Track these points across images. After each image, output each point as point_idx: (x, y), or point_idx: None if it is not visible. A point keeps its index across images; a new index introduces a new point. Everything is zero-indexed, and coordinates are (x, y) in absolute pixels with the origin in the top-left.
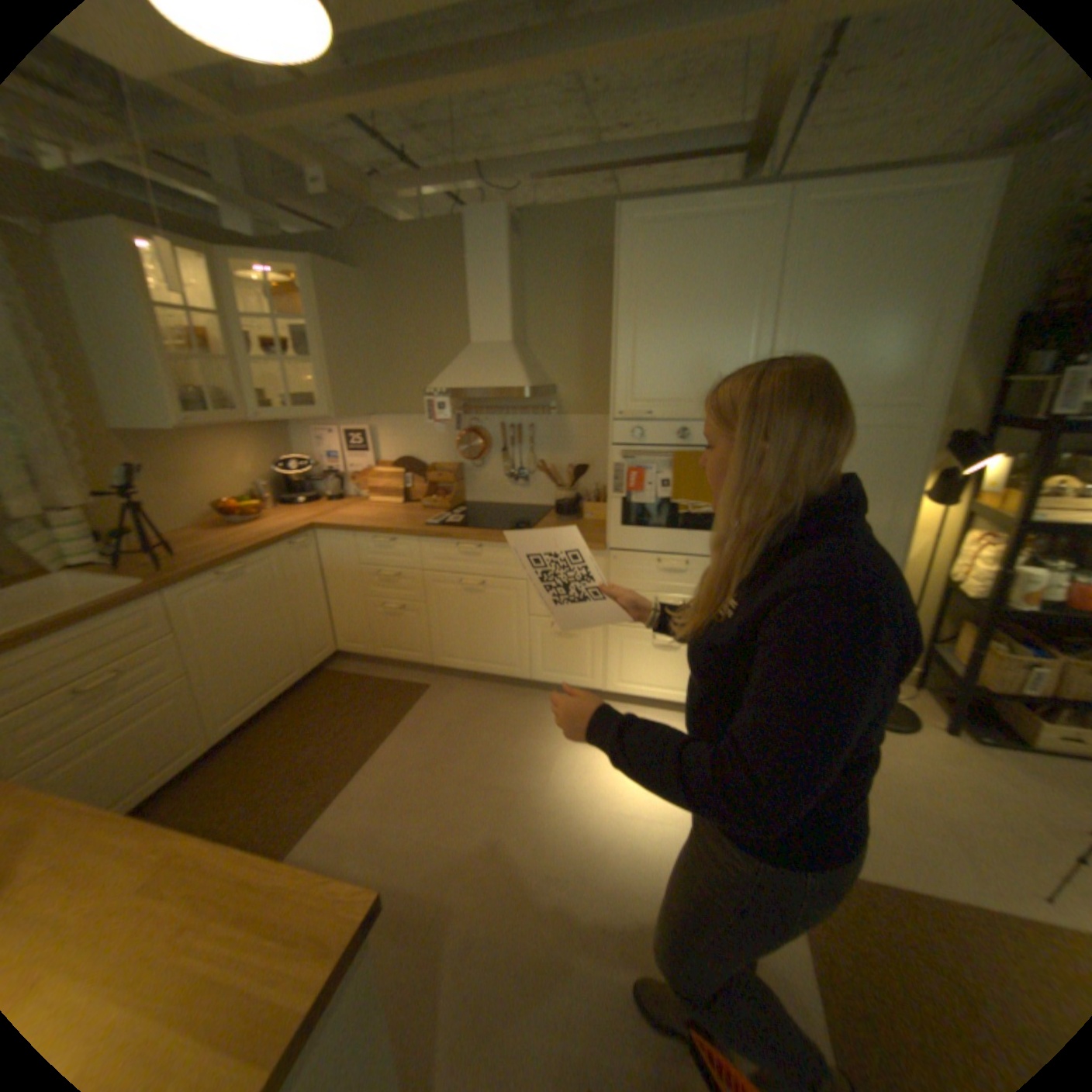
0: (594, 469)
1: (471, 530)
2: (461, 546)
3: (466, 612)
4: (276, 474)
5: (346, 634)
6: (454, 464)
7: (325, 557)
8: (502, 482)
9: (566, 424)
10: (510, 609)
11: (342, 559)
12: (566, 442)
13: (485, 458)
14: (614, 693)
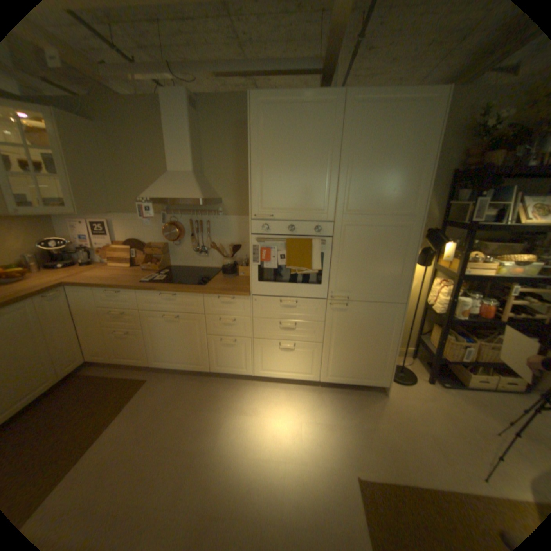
0: (245, 247)
1: (168, 284)
2: (161, 295)
3: (167, 334)
4: (40, 249)
5: (89, 351)
6: (161, 243)
7: (71, 304)
8: (191, 254)
9: (228, 221)
10: (194, 331)
11: (83, 304)
12: (228, 231)
13: (180, 239)
14: (258, 376)
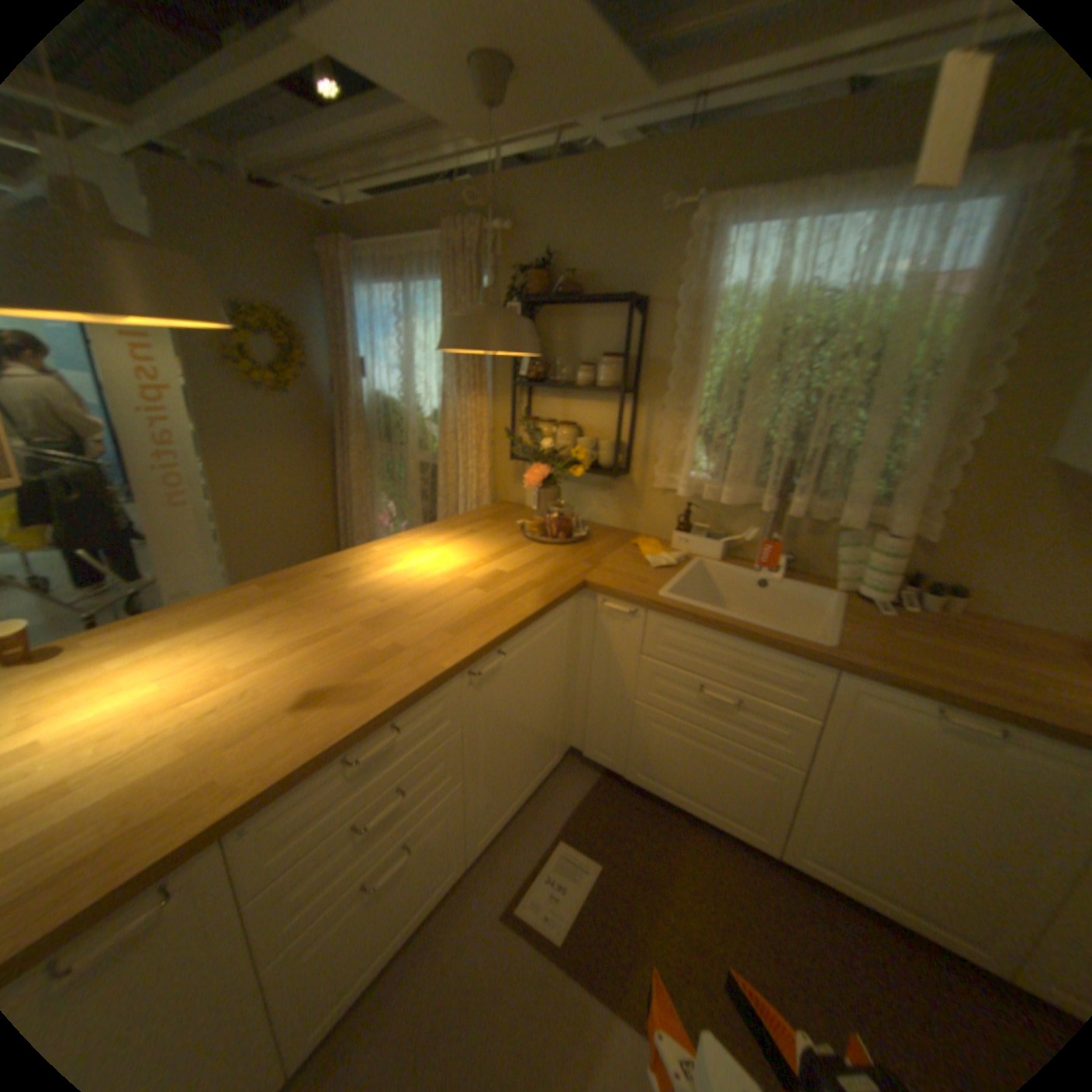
0: None
1: None
2: None
3: None
4: None
5: None
6: None
7: None
8: None
9: None
10: None
11: None
12: None
13: None
14: None
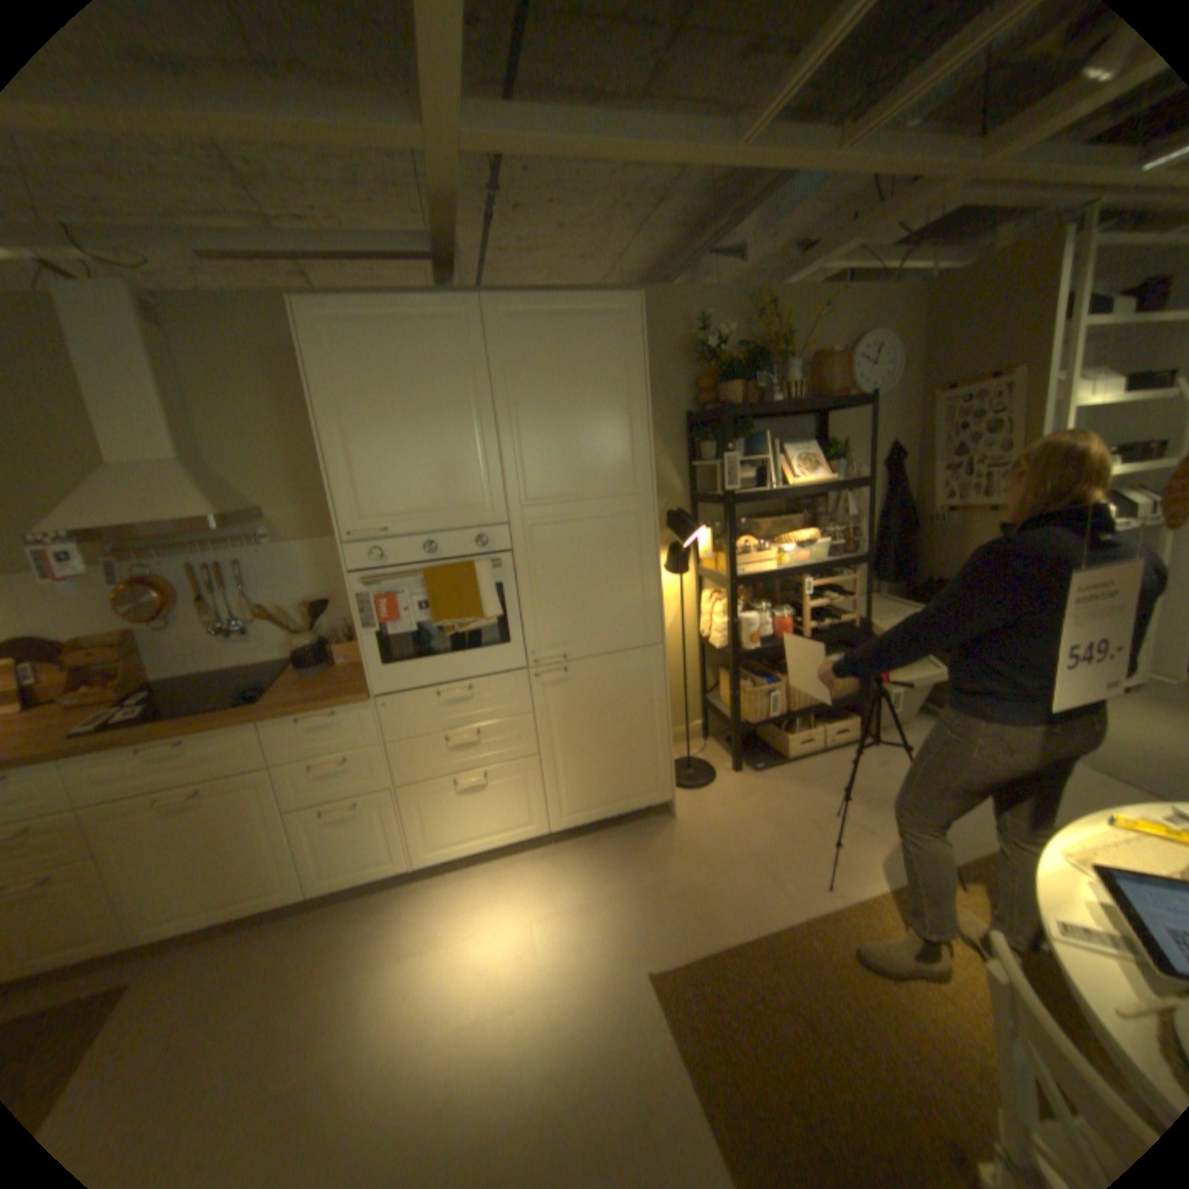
0: (336, 601)
1: (155, 724)
2: (141, 753)
3: (173, 846)
4: None
5: None
6: (112, 633)
7: None
8: (203, 642)
9: (285, 553)
10: (248, 816)
11: None
12: (290, 575)
13: (167, 614)
14: (423, 867)
